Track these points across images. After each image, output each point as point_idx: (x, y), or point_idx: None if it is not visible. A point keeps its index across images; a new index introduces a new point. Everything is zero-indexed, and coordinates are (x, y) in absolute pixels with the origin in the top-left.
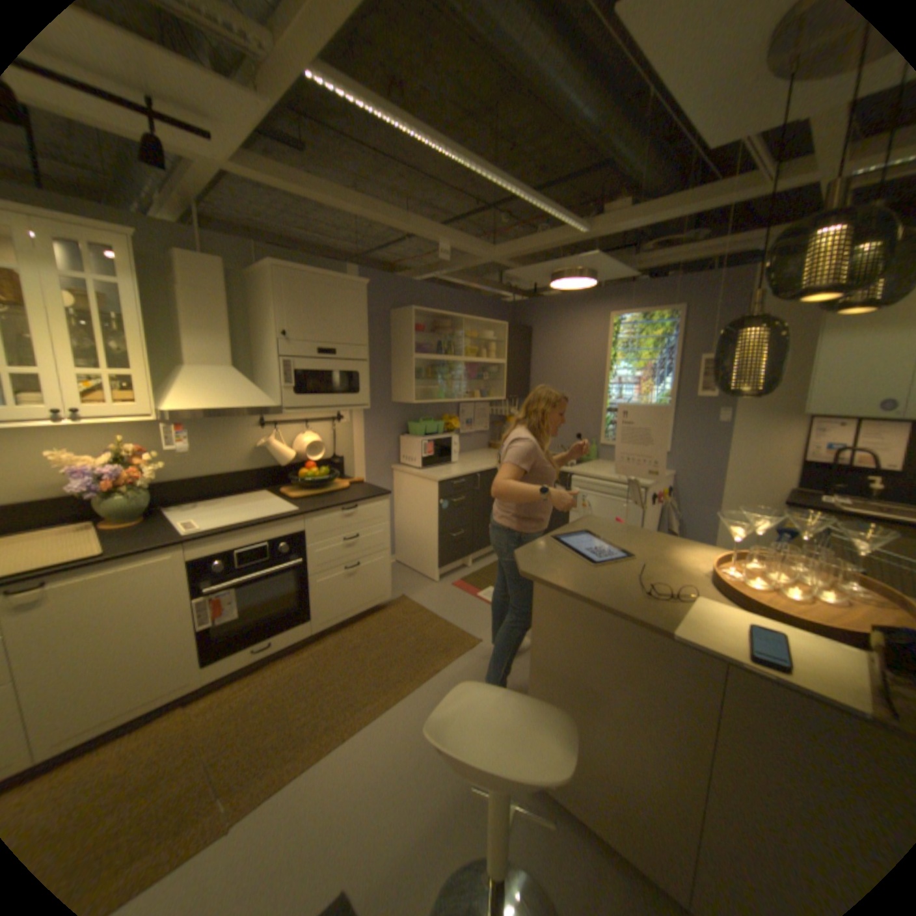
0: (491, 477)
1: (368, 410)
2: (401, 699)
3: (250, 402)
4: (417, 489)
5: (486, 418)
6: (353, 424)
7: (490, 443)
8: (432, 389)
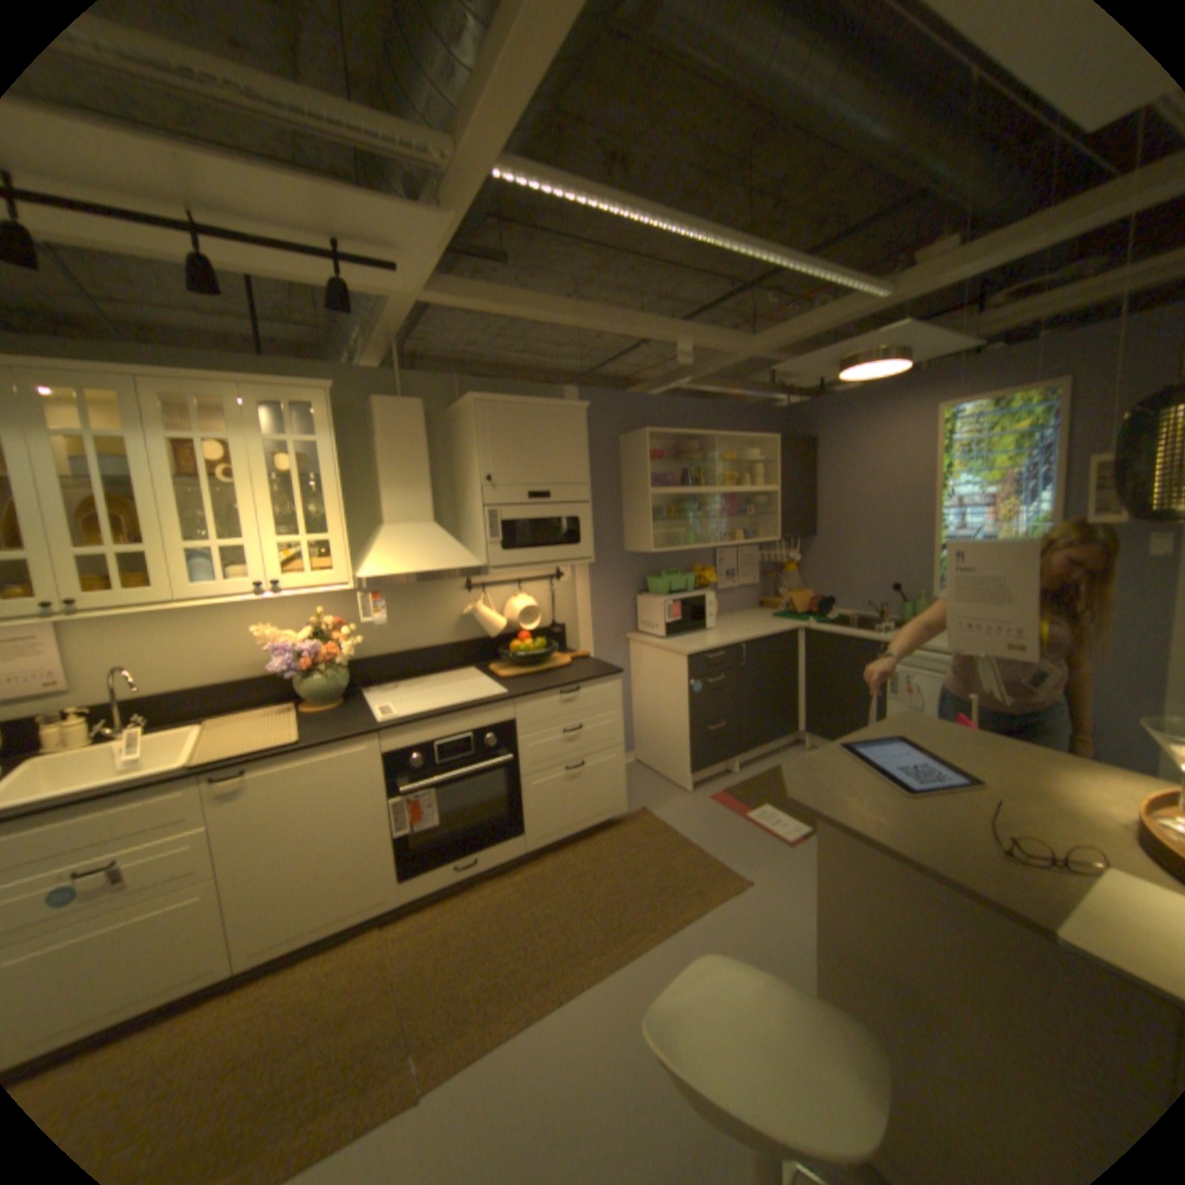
0: (762, 648)
1: (593, 565)
2: (637, 957)
3: (452, 563)
4: (658, 665)
5: (754, 567)
6: (575, 583)
7: (761, 601)
8: (675, 532)
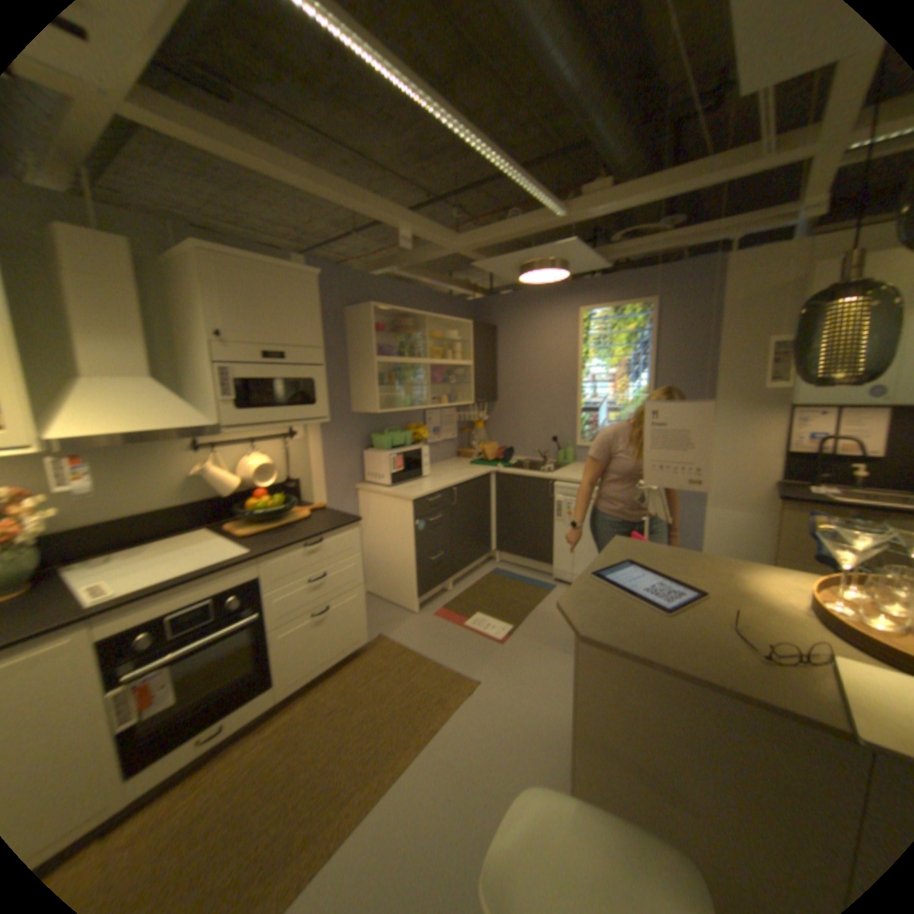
0: (466, 489)
1: (323, 424)
2: (395, 779)
3: (174, 422)
4: (385, 510)
5: (452, 425)
6: (306, 441)
7: (458, 452)
8: (395, 396)
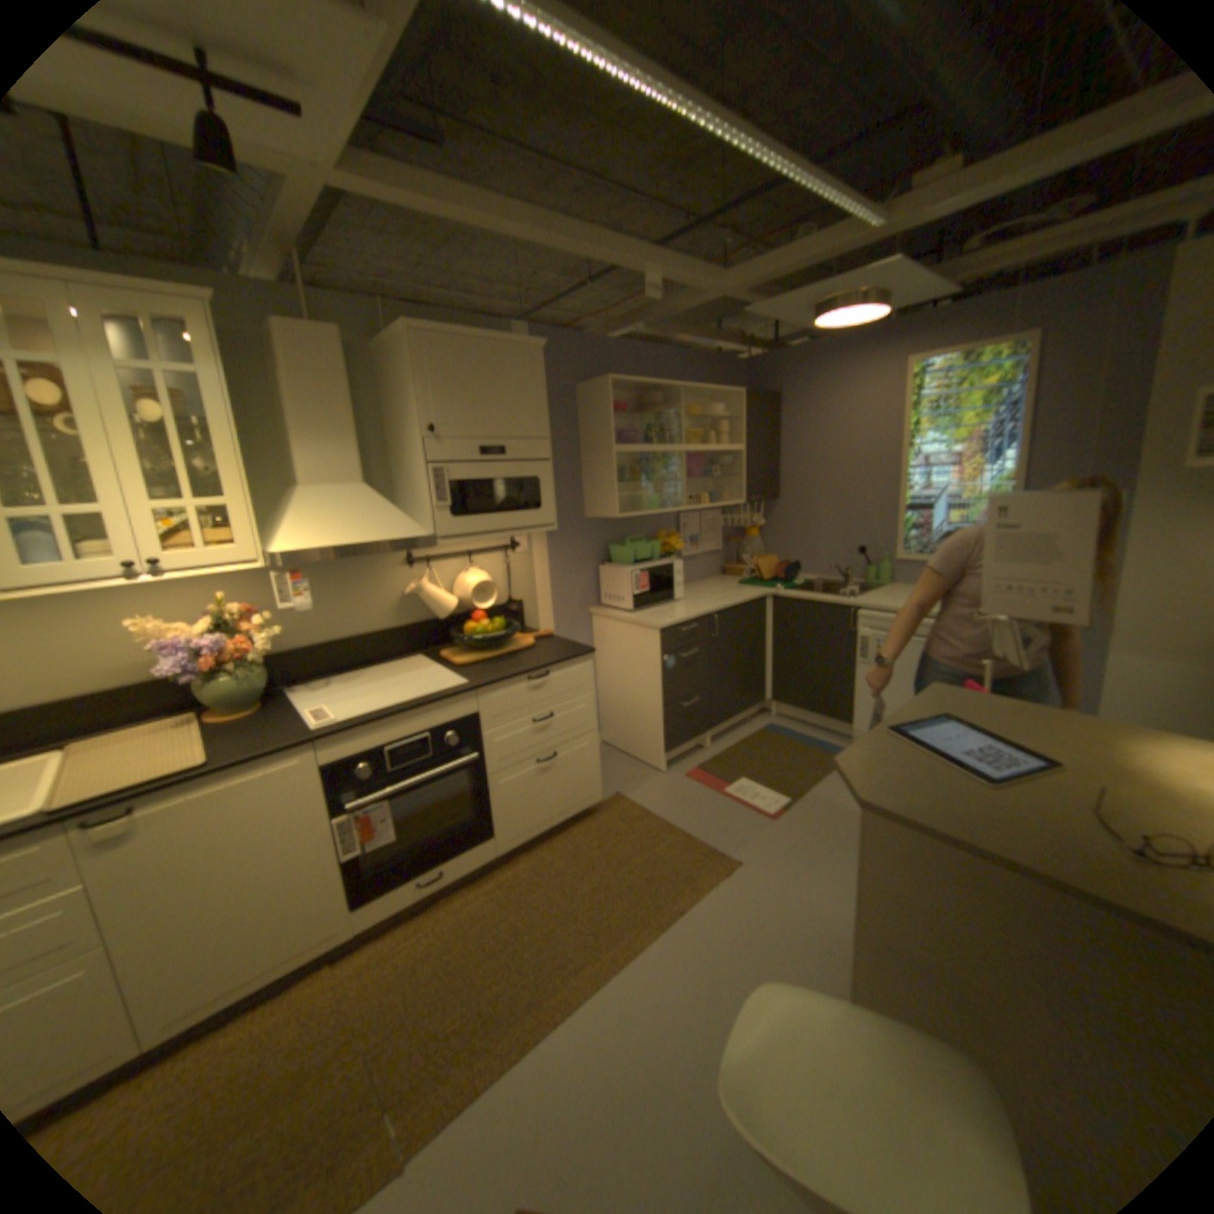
0: (733, 617)
1: (552, 532)
2: (634, 958)
3: (391, 532)
4: (627, 640)
5: (717, 532)
6: (533, 553)
7: (724, 568)
8: (641, 494)
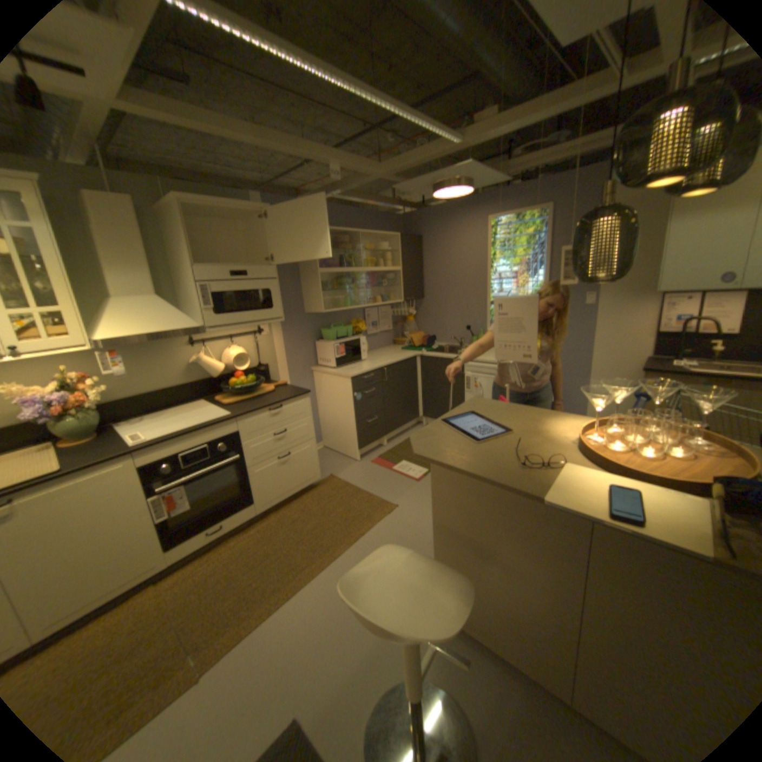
0: (396, 369)
1: (284, 322)
2: (333, 560)
3: (174, 325)
4: (333, 385)
5: (388, 319)
6: (272, 335)
7: (394, 340)
8: (338, 298)
